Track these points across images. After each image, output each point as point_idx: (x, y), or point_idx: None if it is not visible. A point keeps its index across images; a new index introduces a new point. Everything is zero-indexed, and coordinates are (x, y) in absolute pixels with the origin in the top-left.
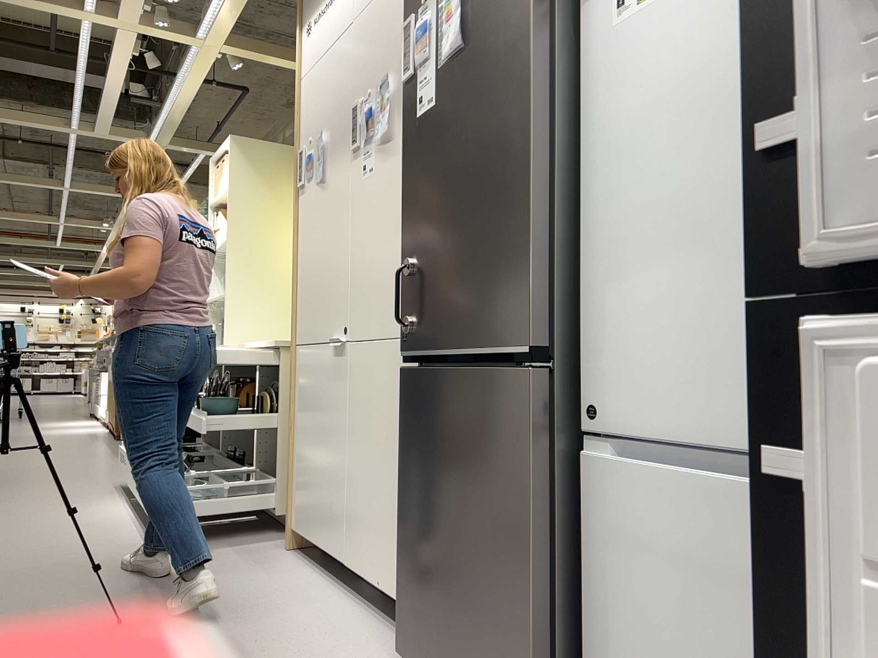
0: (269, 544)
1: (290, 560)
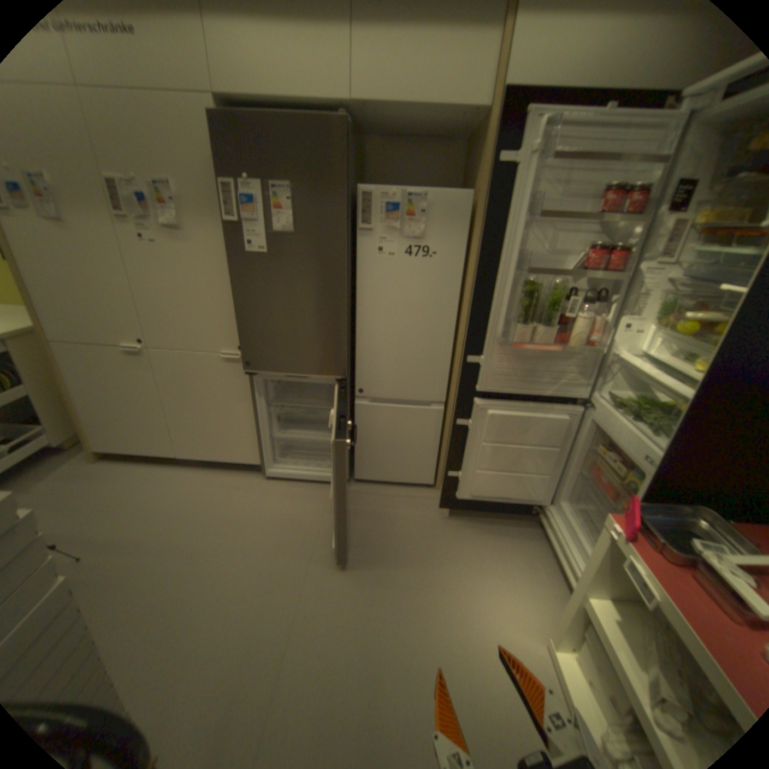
0: (69, 465)
1: (108, 468)
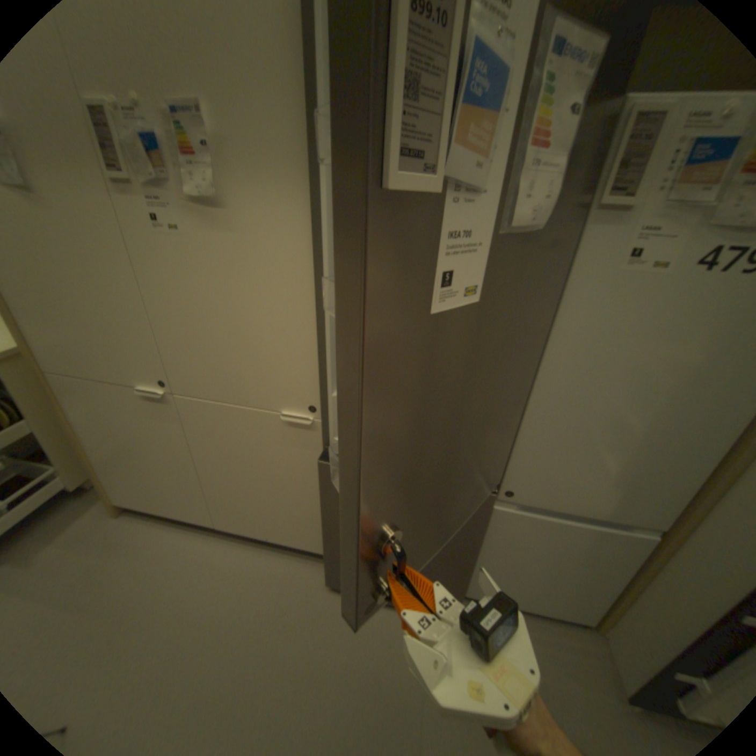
0: (86, 518)
1: (131, 527)
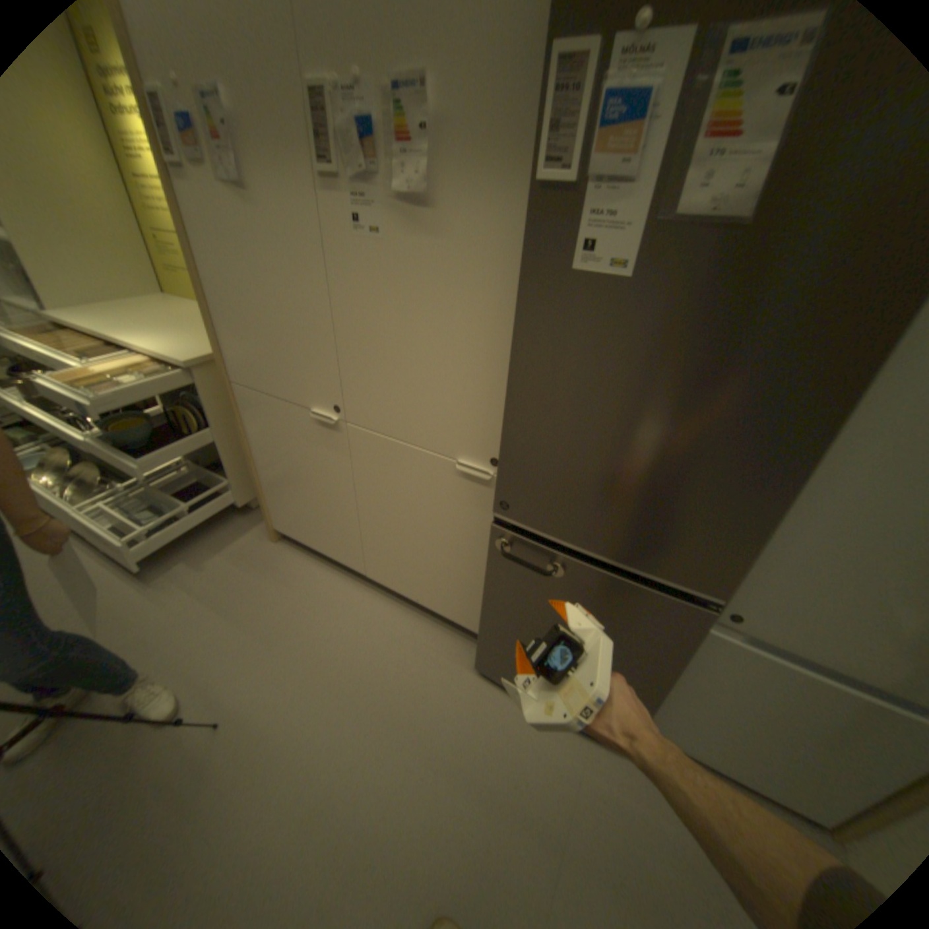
0: (250, 537)
1: (288, 555)
